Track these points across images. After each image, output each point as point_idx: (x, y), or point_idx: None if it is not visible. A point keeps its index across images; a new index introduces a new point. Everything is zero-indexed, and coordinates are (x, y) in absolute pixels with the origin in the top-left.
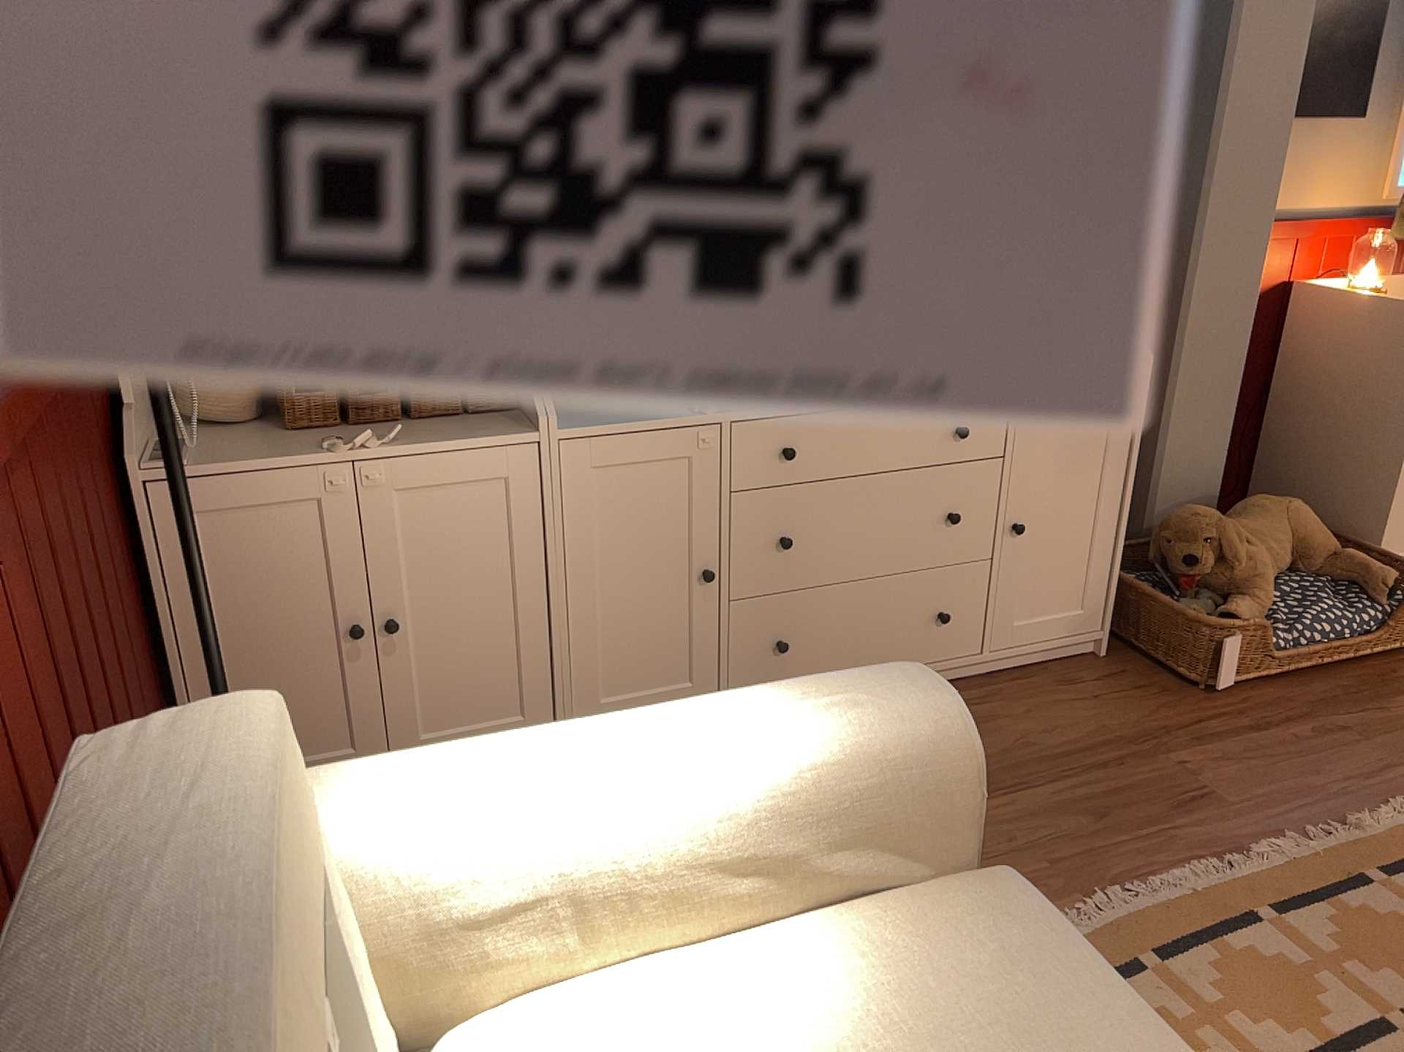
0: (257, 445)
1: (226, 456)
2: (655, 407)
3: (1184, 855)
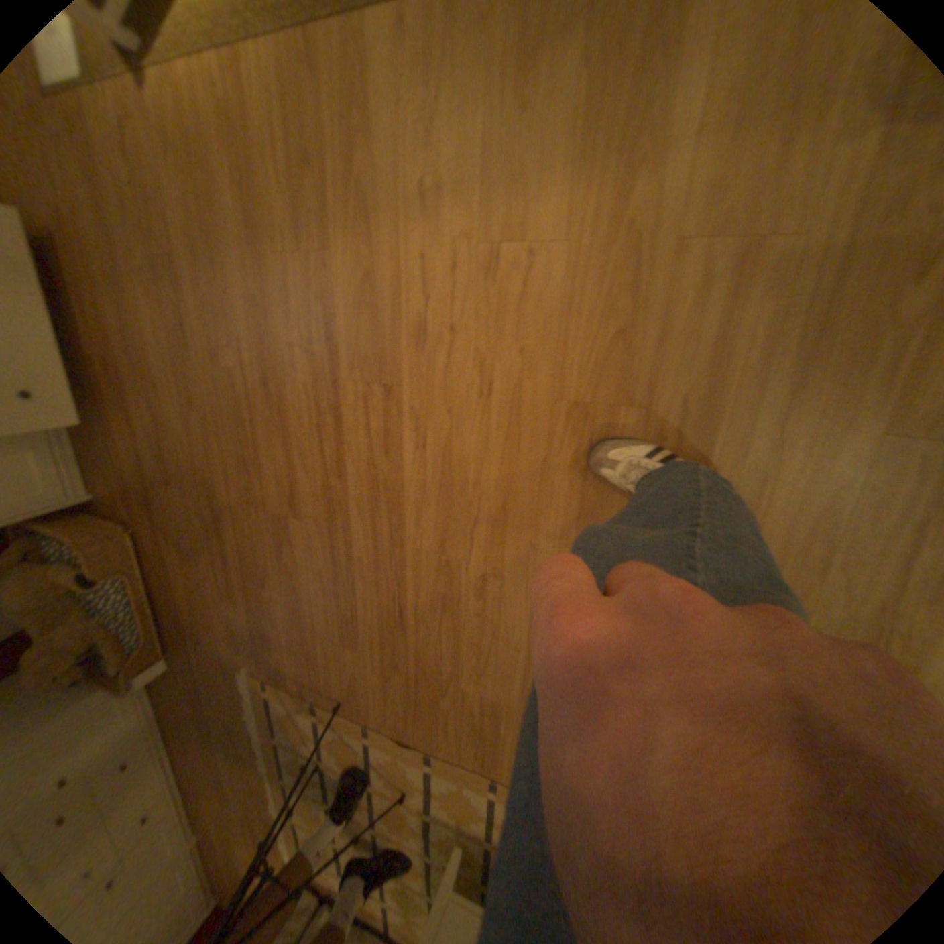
0: None
1: None
2: None
3: (247, 766)
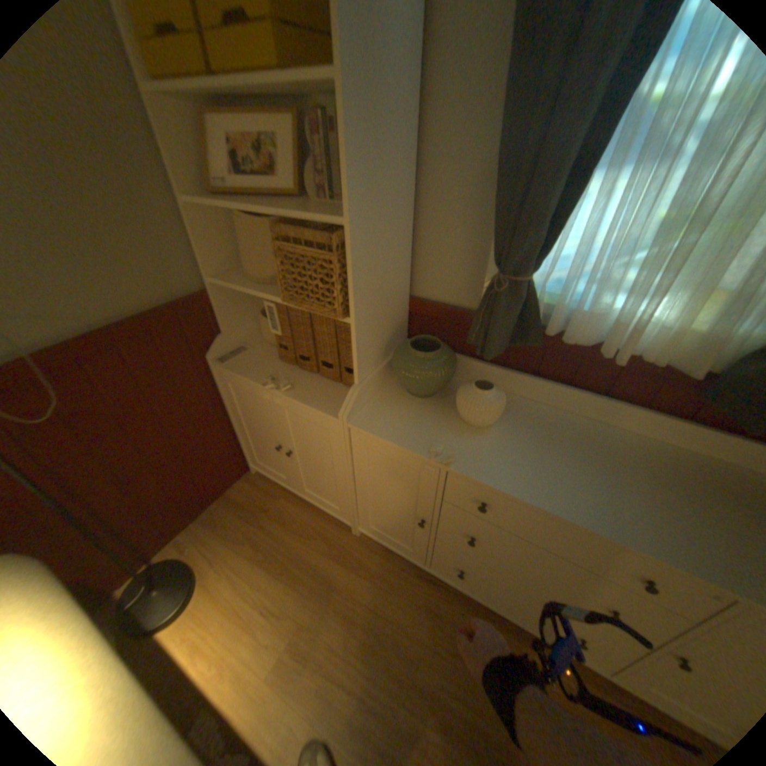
0: (262, 362)
1: (245, 364)
2: (424, 429)
3: None
